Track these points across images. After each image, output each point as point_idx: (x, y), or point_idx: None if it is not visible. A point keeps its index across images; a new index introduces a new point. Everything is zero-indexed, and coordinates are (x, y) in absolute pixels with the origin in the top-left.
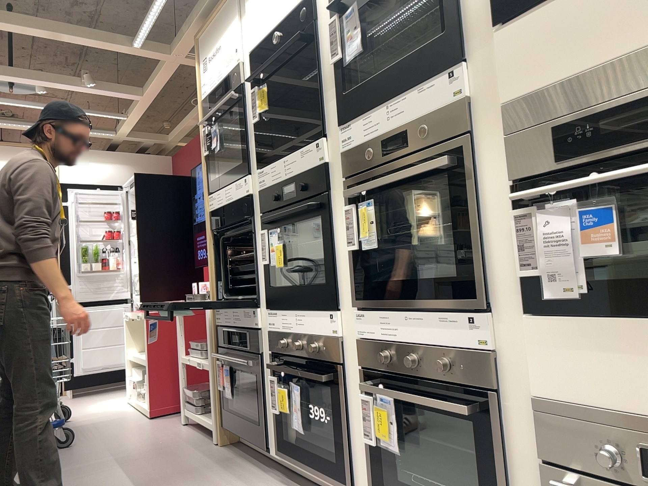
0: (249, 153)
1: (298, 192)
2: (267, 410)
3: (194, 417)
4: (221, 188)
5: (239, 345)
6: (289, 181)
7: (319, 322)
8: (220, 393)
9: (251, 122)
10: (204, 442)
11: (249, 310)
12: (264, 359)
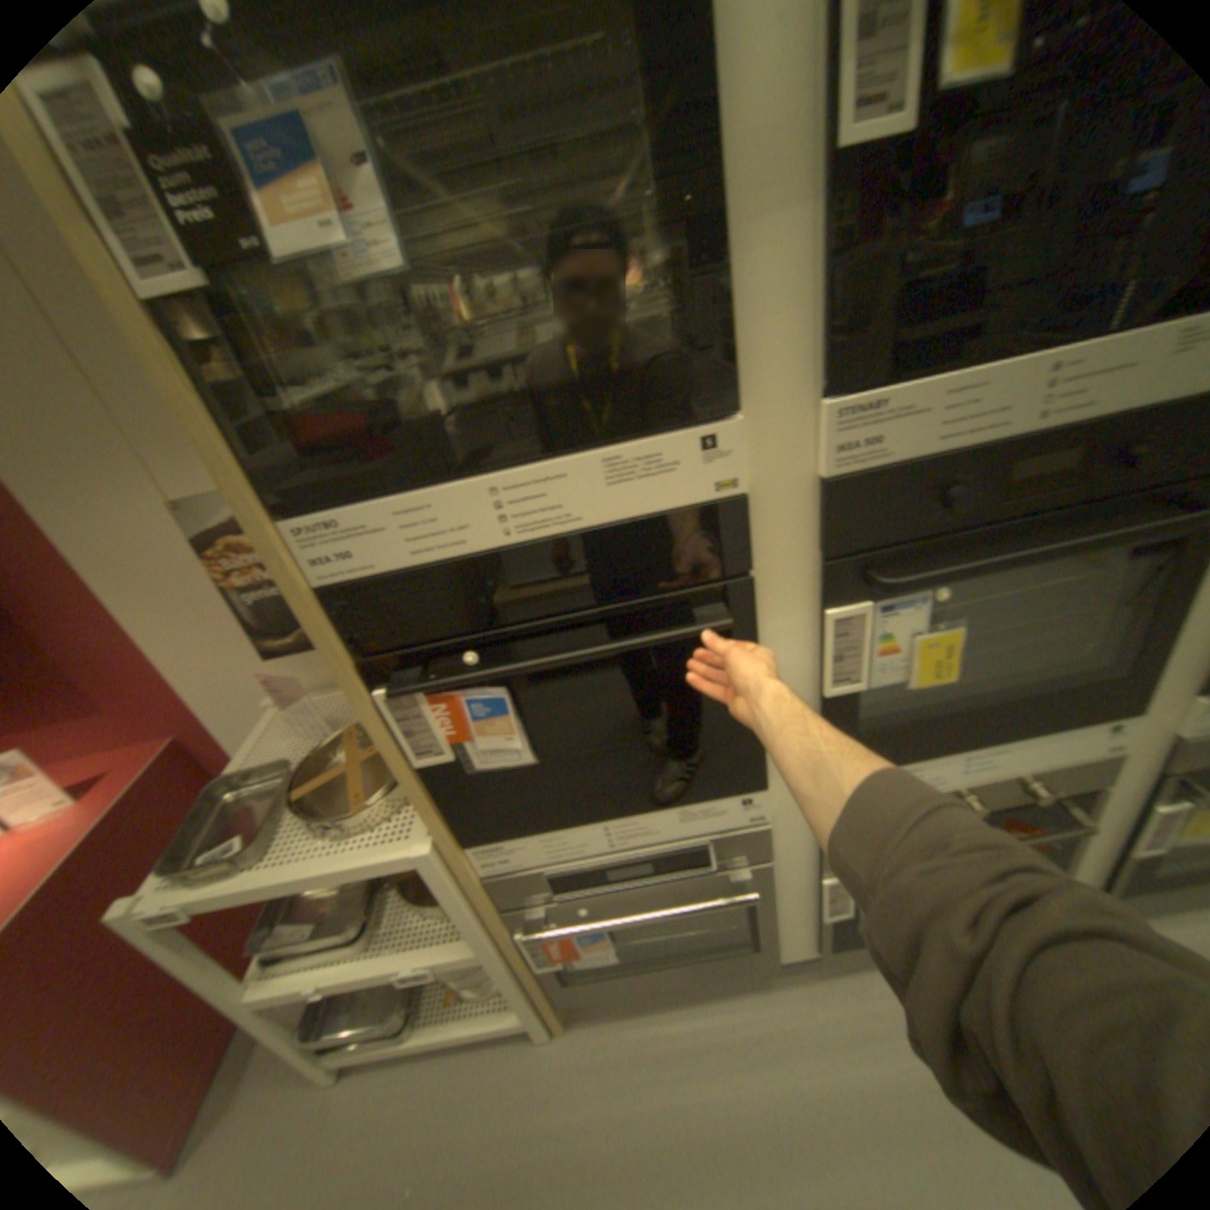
0: (741, 309)
1: (1106, 476)
2: (780, 922)
3: (390, 1055)
4: (440, 477)
5: (653, 876)
6: (1068, 439)
7: (1066, 747)
8: (540, 974)
9: (774, 125)
10: (508, 1067)
11: (718, 802)
12: (776, 861)
